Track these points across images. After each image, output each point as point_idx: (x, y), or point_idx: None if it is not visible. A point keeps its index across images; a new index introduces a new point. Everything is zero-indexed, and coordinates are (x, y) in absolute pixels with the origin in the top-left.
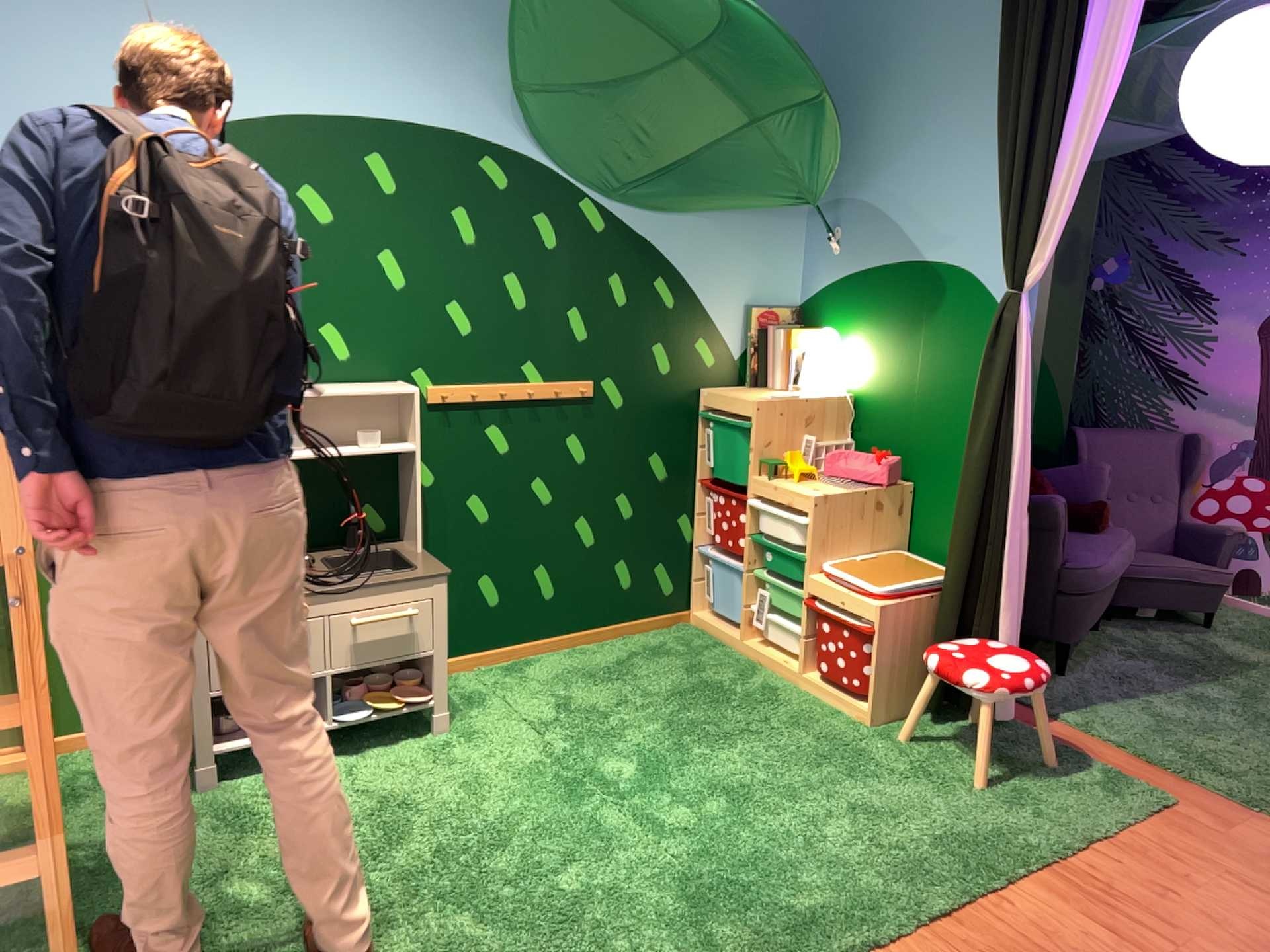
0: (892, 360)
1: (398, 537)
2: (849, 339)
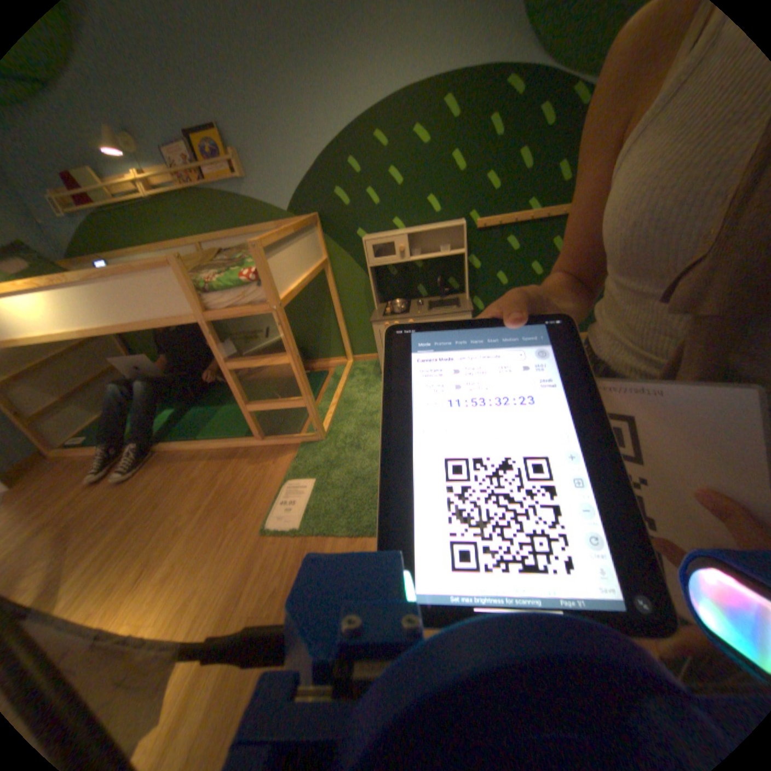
0: None
1: (461, 291)
2: None
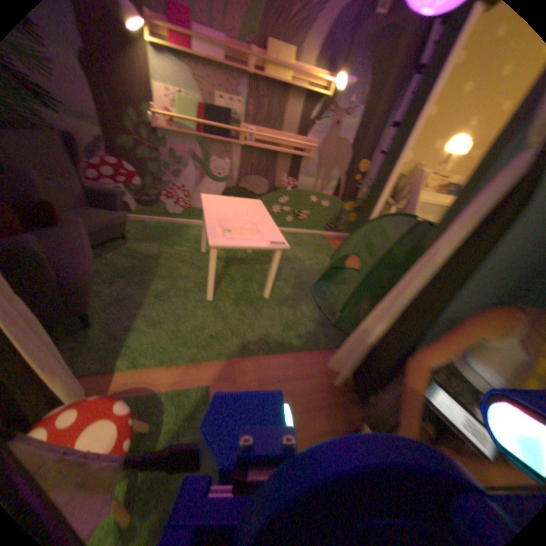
0: None
1: None
2: None
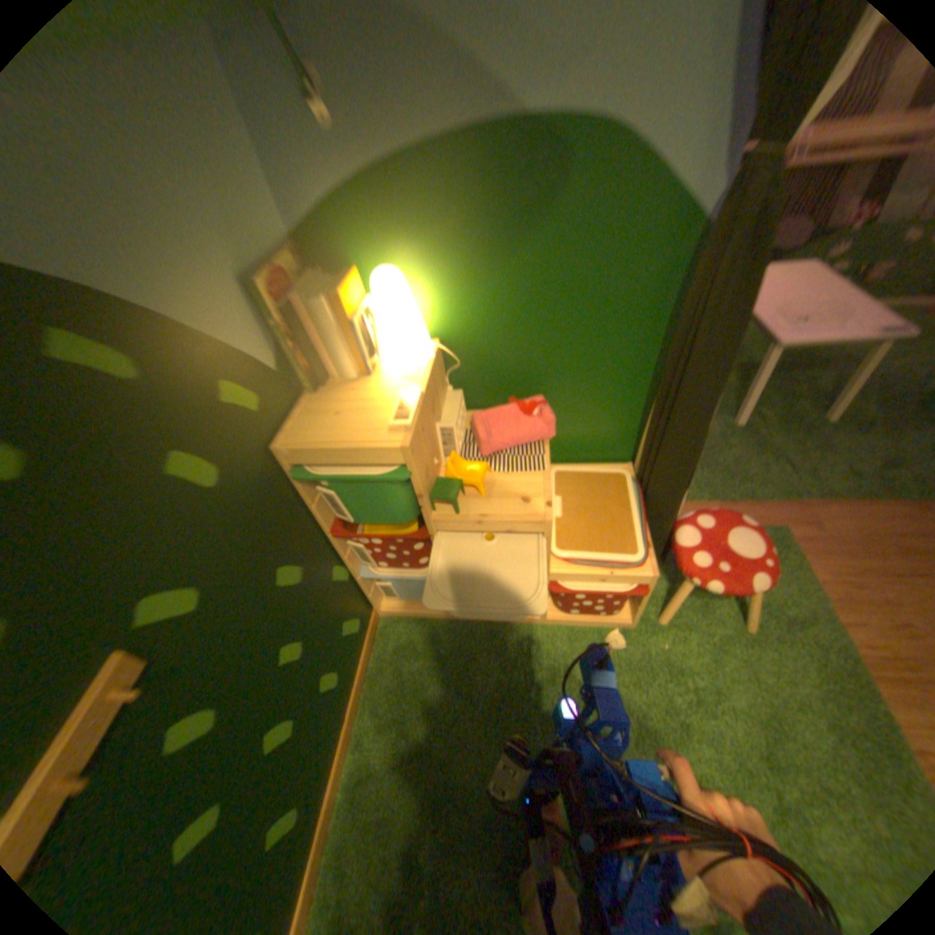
0: (499, 280)
1: None
2: (415, 266)
